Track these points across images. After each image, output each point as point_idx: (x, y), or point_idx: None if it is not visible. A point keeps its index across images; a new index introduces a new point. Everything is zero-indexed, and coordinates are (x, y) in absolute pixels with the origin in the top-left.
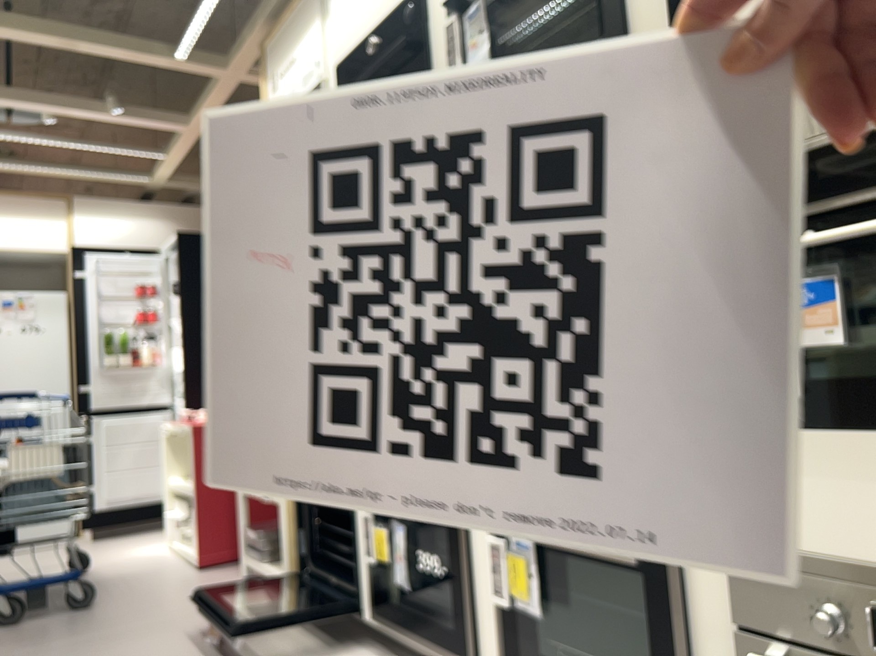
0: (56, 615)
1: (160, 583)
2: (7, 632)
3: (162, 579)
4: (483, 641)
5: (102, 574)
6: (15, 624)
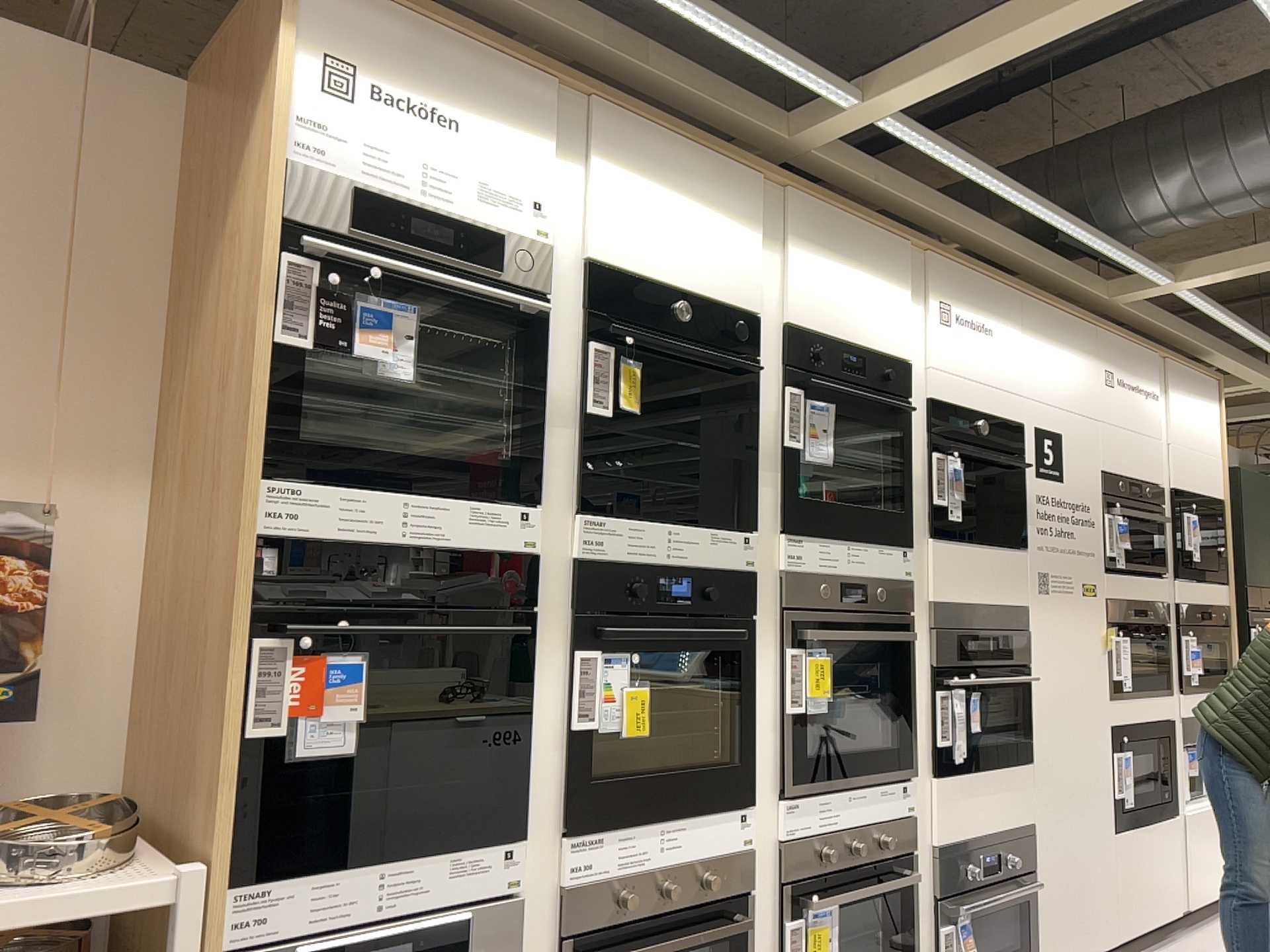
0: None
1: None
2: None
3: None
4: None
5: None
6: None
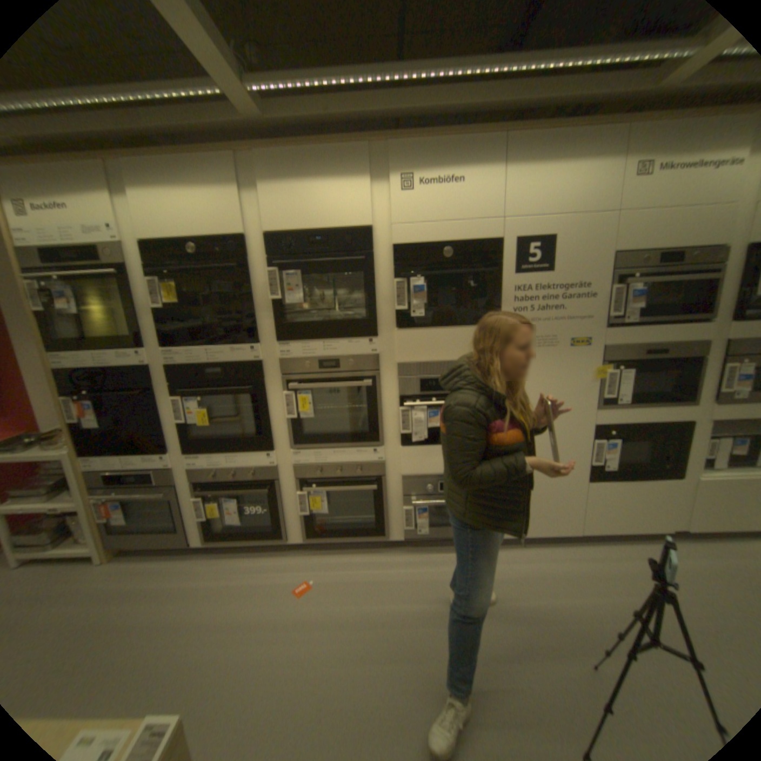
0: None
1: None
2: None
3: None
4: (287, 530)
5: None
6: None
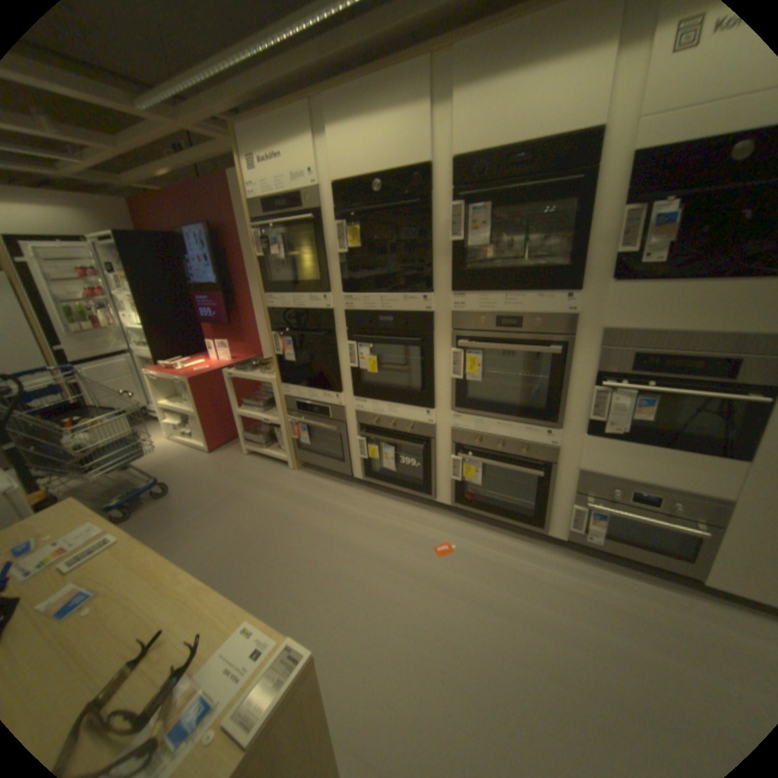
0: (149, 505)
1: (194, 469)
2: (128, 525)
3: (191, 465)
4: (438, 489)
5: (143, 468)
6: (126, 518)
